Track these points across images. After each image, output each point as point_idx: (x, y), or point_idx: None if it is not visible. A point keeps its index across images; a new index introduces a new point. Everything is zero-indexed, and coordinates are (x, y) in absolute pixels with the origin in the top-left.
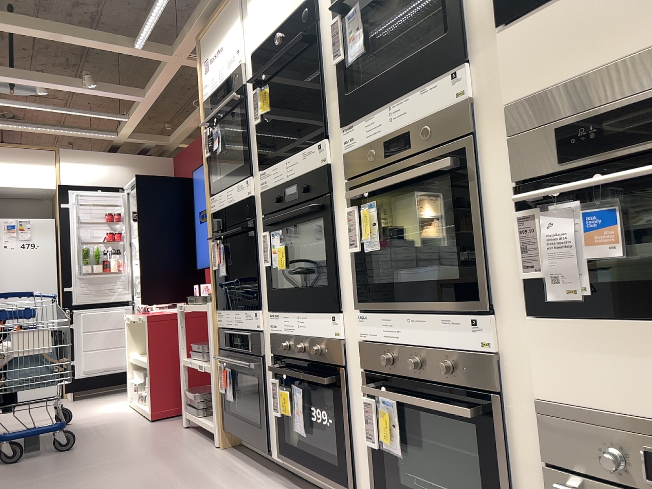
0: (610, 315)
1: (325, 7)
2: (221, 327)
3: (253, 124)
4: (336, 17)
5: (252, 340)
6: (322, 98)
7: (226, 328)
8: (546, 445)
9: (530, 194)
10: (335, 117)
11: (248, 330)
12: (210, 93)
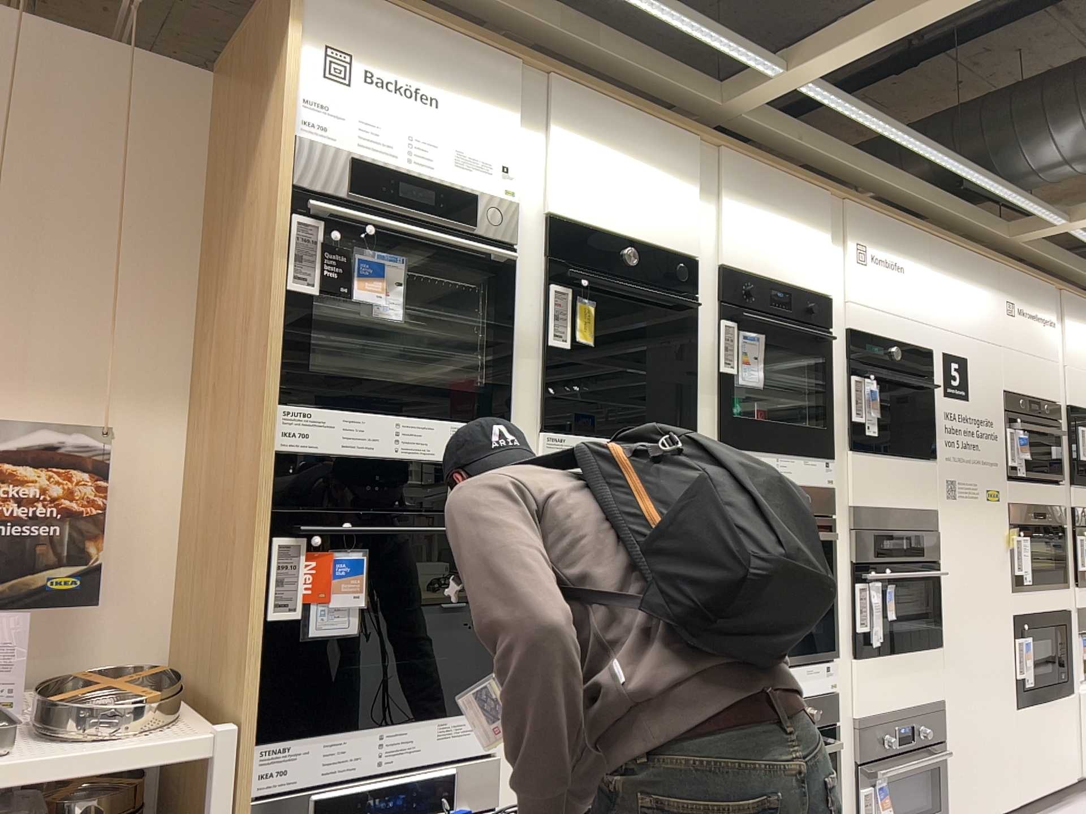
0: (885, 652)
1: (707, 289)
2: (279, 791)
3: (527, 332)
4: (734, 323)
5: (465, 780)
6: (692, 394)
7: (314, 785)
8: (860, 748)
9: (877, 576)
10: (706, 429)
11: (446, 762)
12: (352, 148)
